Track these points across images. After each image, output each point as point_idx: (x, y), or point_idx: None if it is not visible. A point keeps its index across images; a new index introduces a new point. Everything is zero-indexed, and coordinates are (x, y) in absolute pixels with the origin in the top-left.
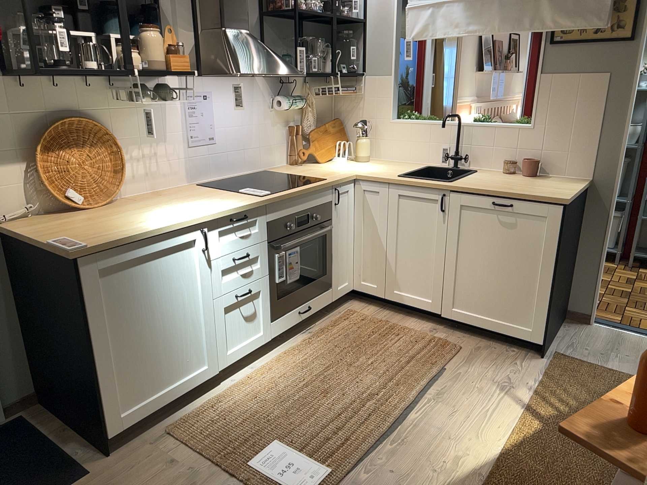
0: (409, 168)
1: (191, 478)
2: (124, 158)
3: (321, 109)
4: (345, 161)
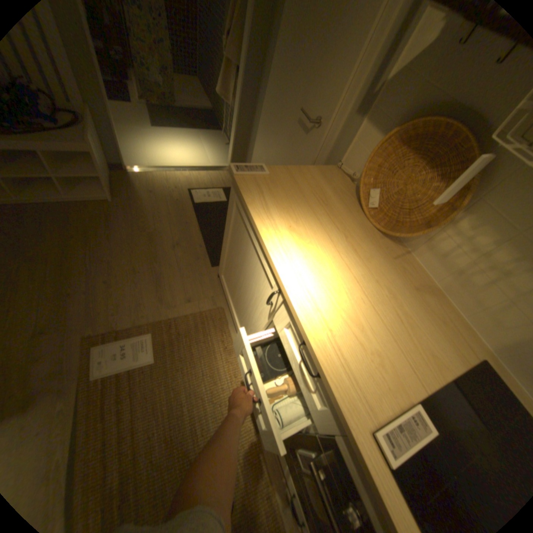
0: None
1: (168, 304)
2: (450, 219)
3: None
4: None
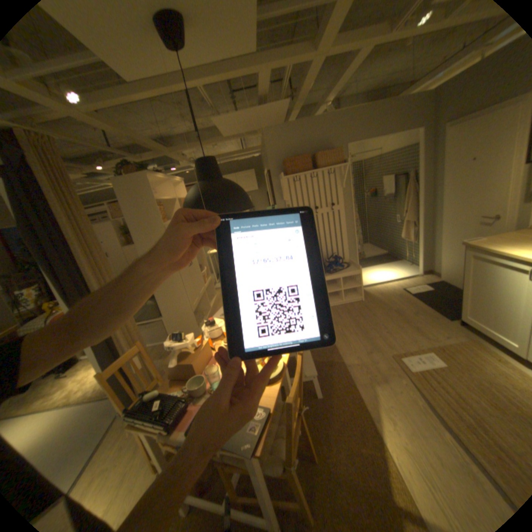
0: None
1: (435, 340)
2: None
3: None
4: None
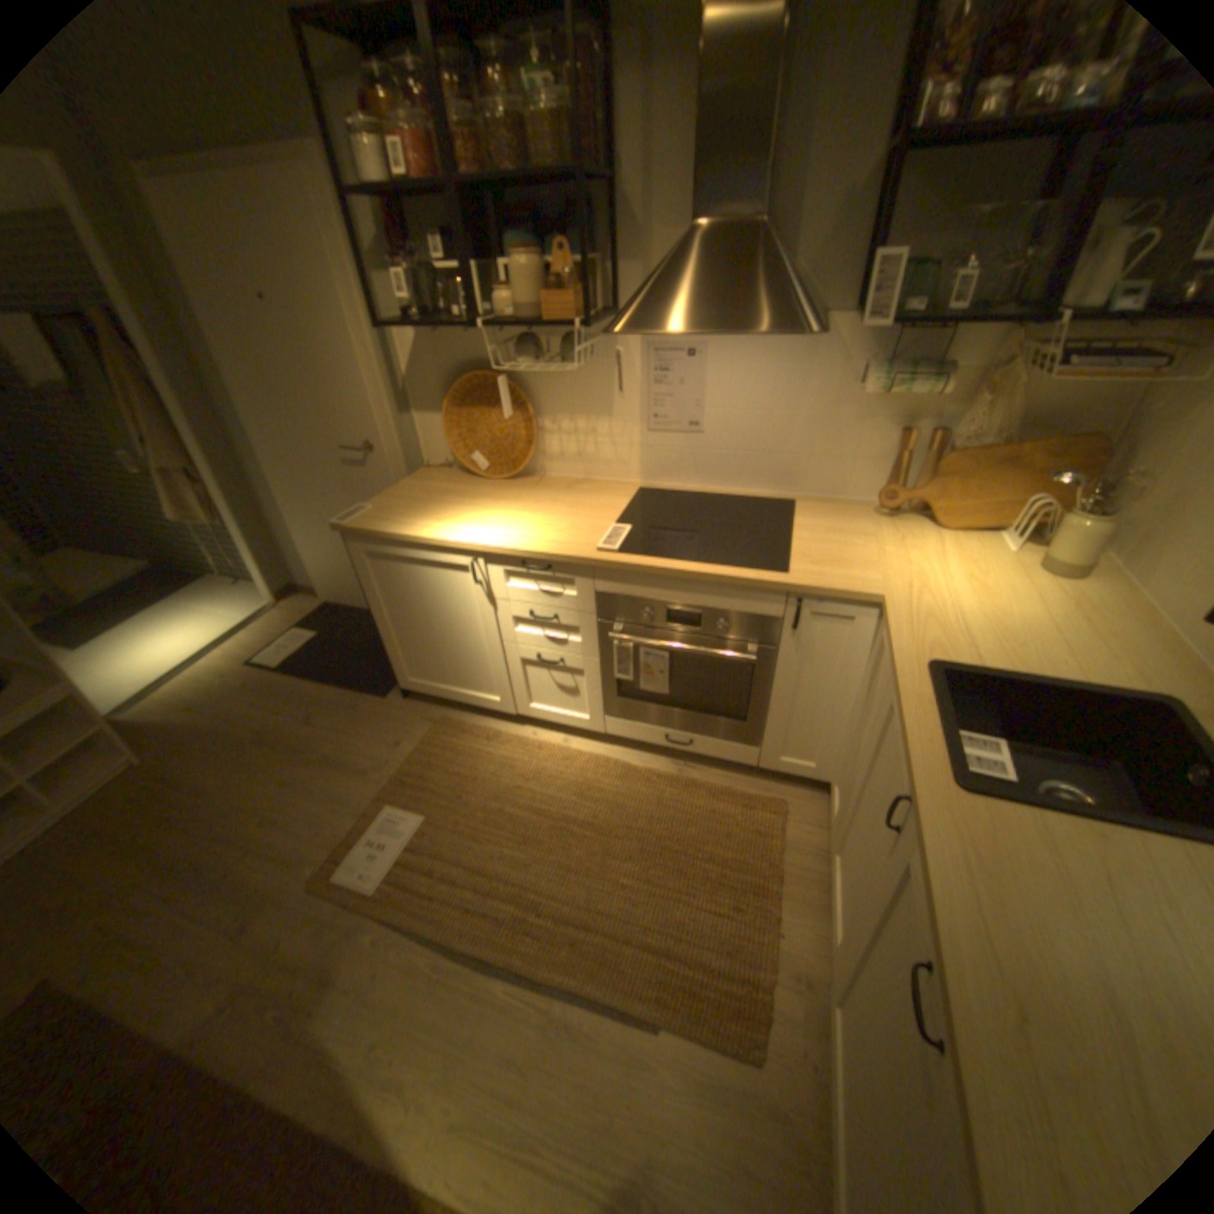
0: (1086, 664)
1: (373, 768)
2: (532, 428)
3: (1070, 399)
4: (1018, 549)
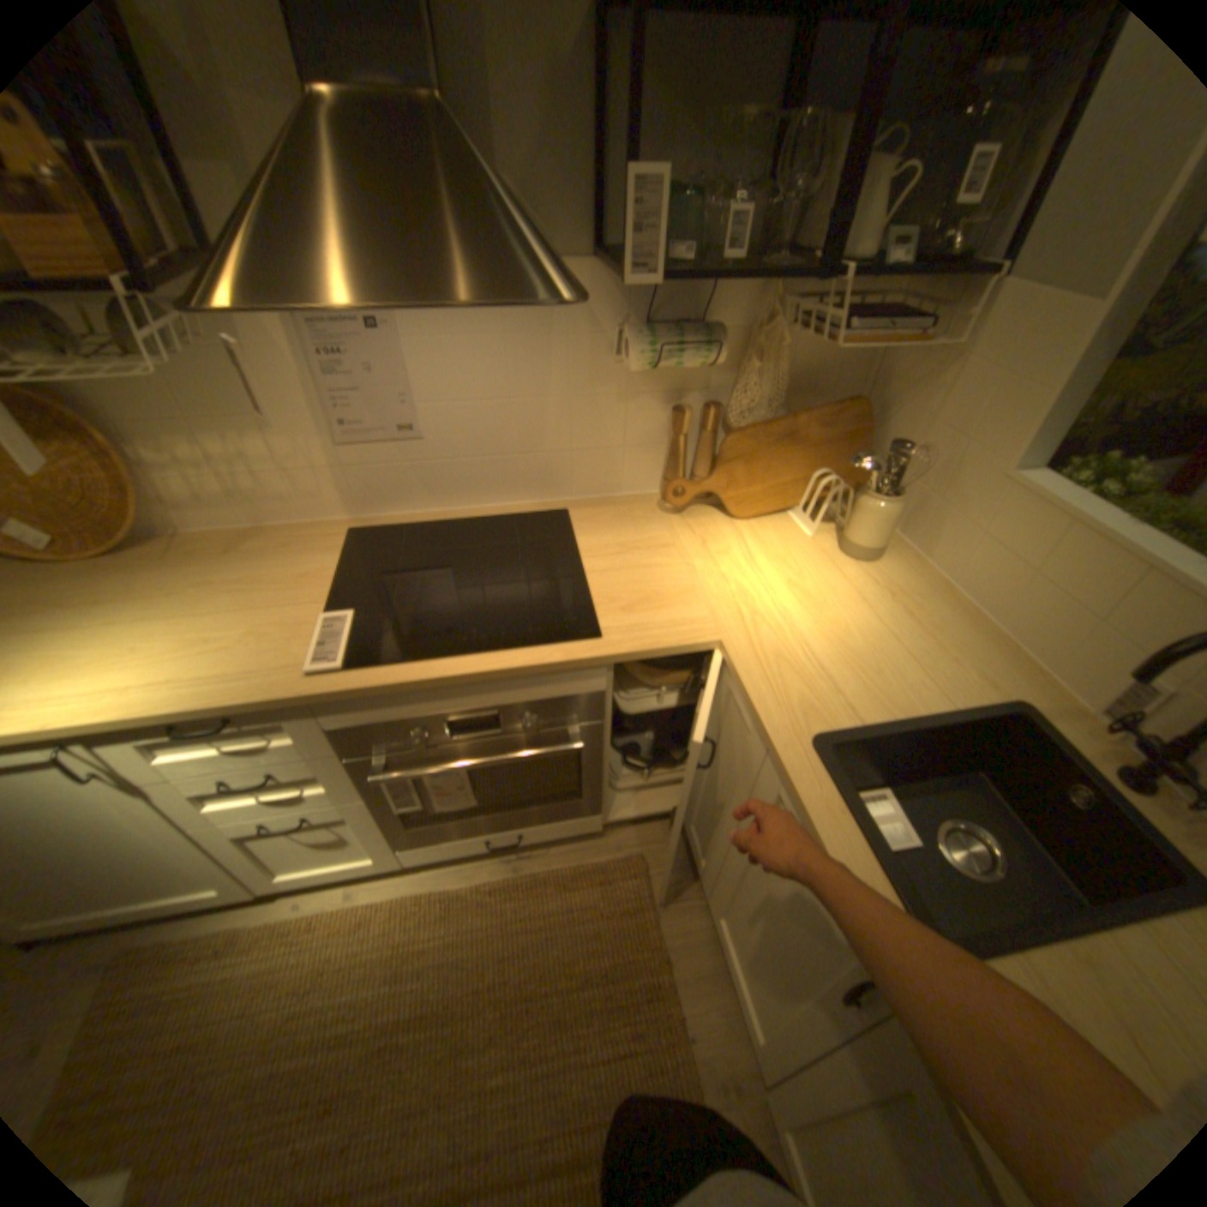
0: (937, 679)
1: None
2: (121, 466)
3: (825, 359)
4: (810, 532)
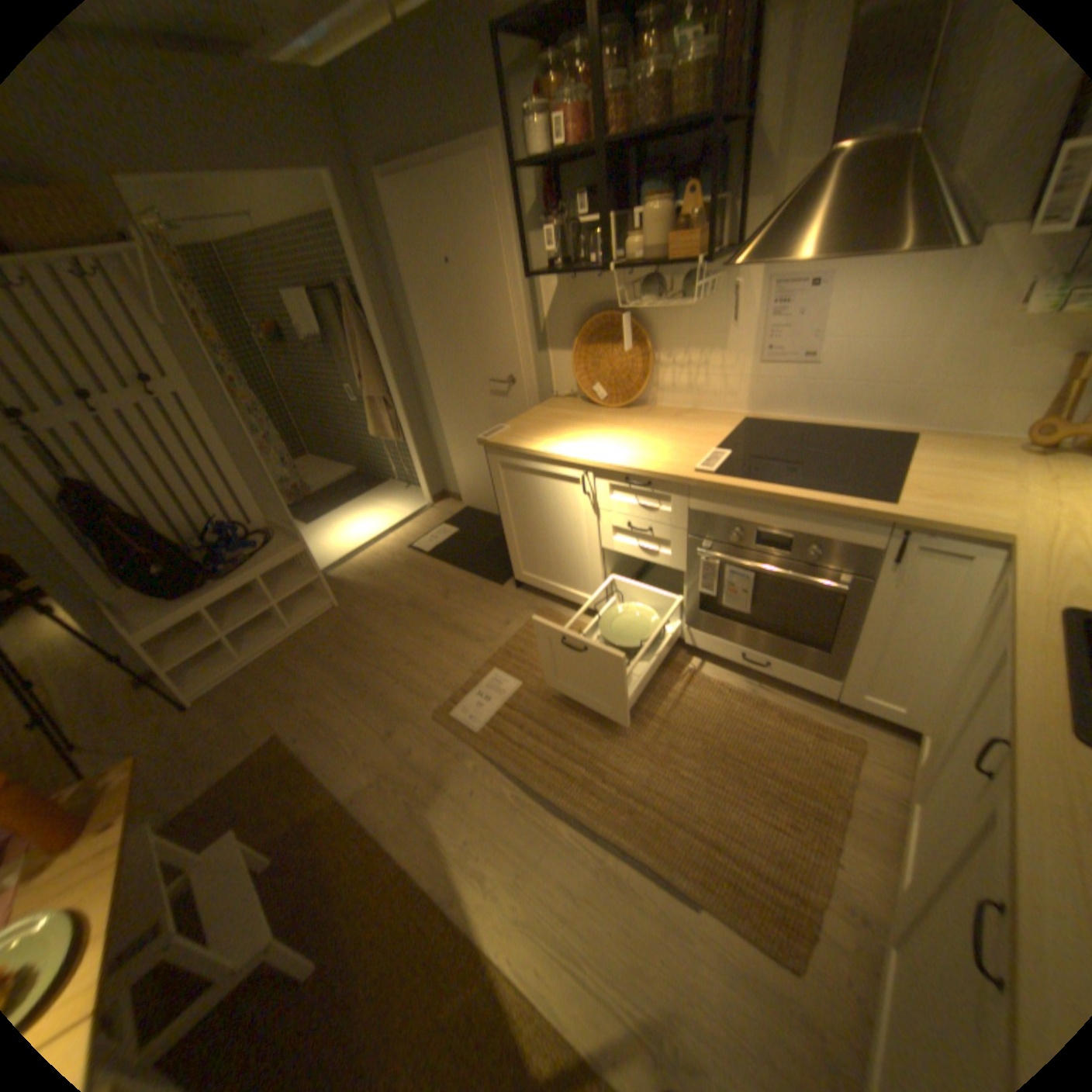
0: None
1: (489, 637)
2: (649, 361)
3: None
4: None
